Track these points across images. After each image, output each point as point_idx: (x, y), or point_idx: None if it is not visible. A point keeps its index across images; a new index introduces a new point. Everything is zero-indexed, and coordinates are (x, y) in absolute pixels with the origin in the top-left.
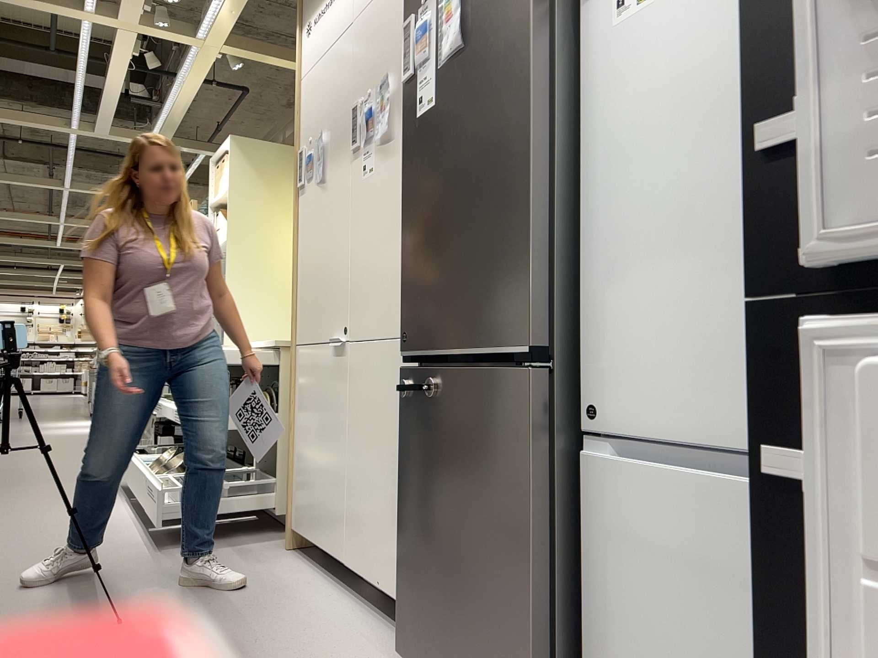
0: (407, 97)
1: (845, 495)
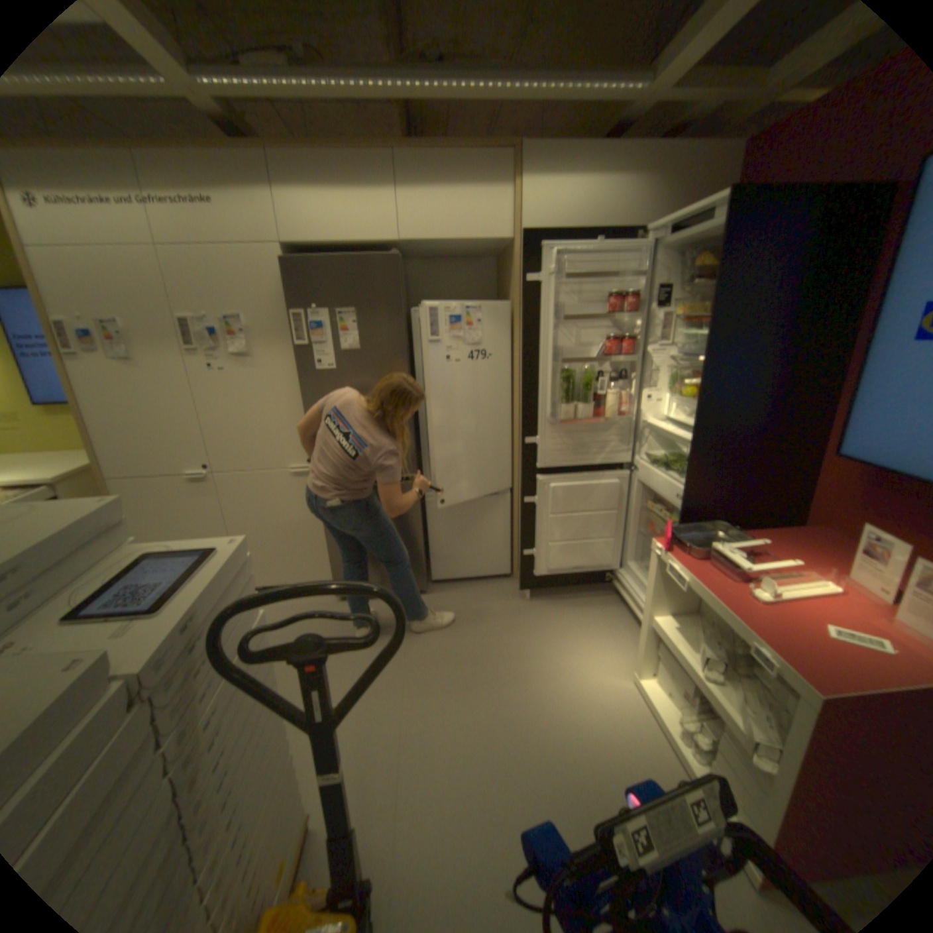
0: (301, 354)
1: (539, 503)
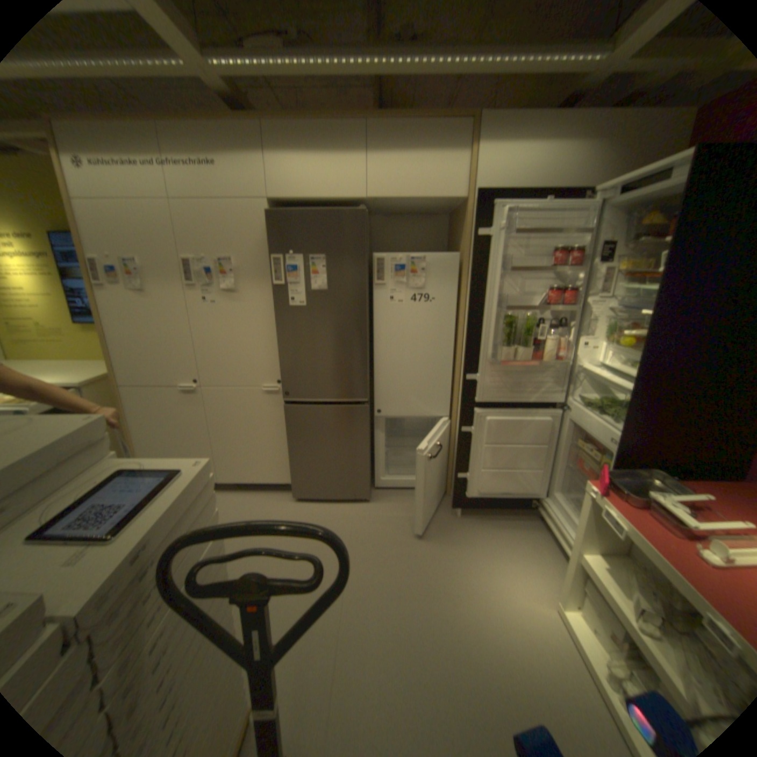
0: (277, 291)
1: (475, 433)
